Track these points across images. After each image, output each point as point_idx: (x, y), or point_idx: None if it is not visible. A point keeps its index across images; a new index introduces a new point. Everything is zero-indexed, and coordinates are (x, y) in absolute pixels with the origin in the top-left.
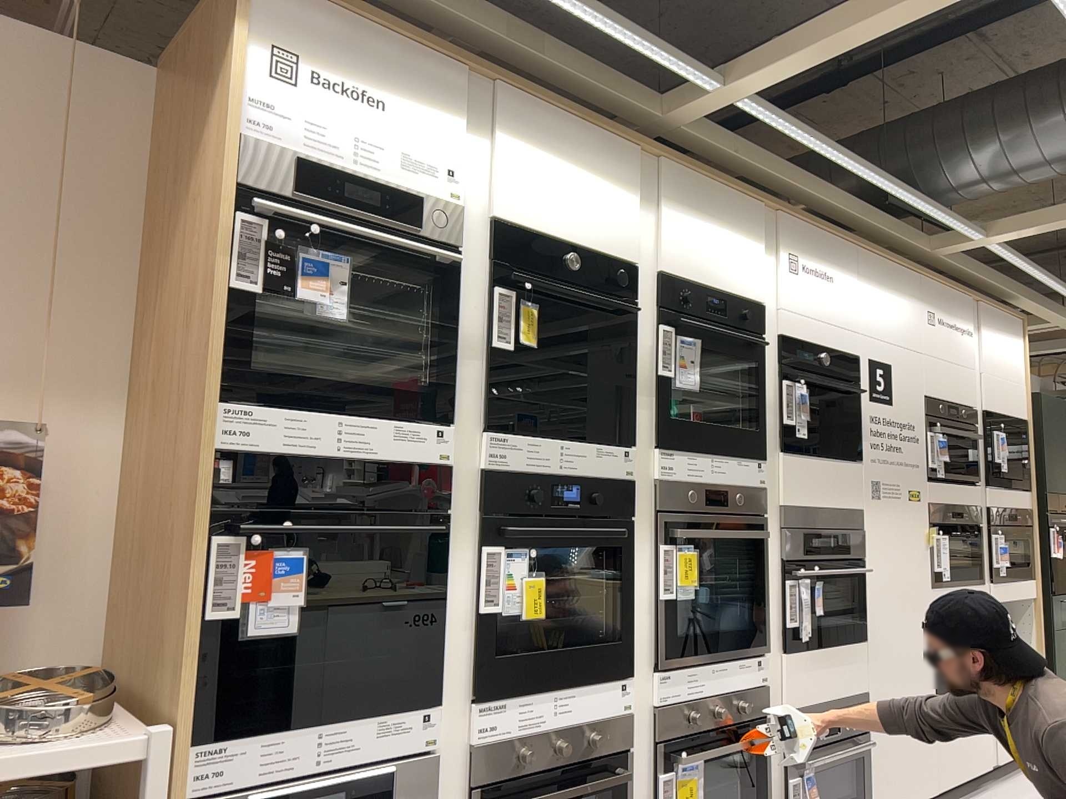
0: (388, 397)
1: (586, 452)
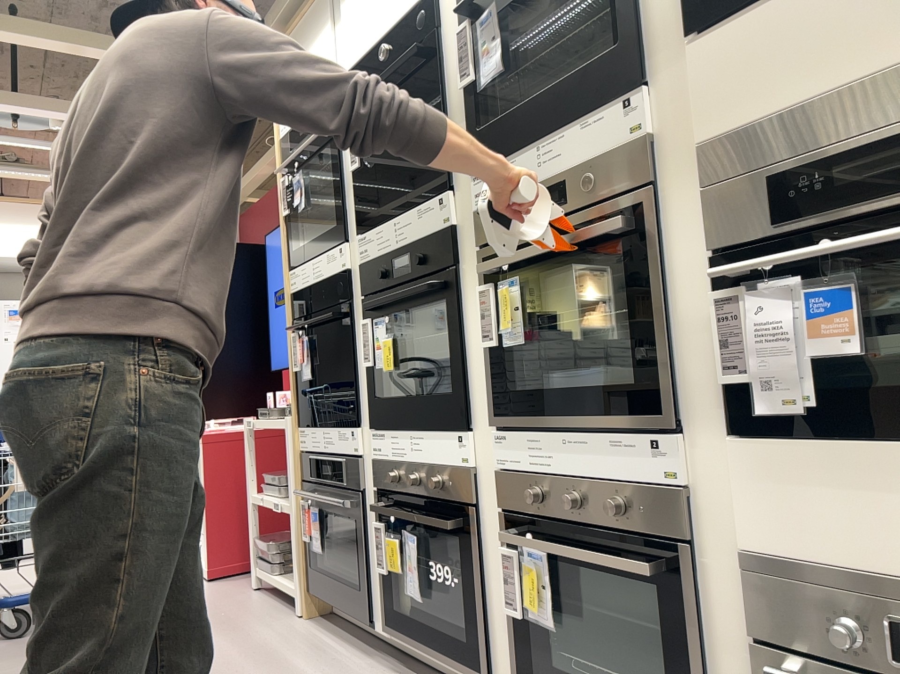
0: (320, 240)
1: (410, 220)
